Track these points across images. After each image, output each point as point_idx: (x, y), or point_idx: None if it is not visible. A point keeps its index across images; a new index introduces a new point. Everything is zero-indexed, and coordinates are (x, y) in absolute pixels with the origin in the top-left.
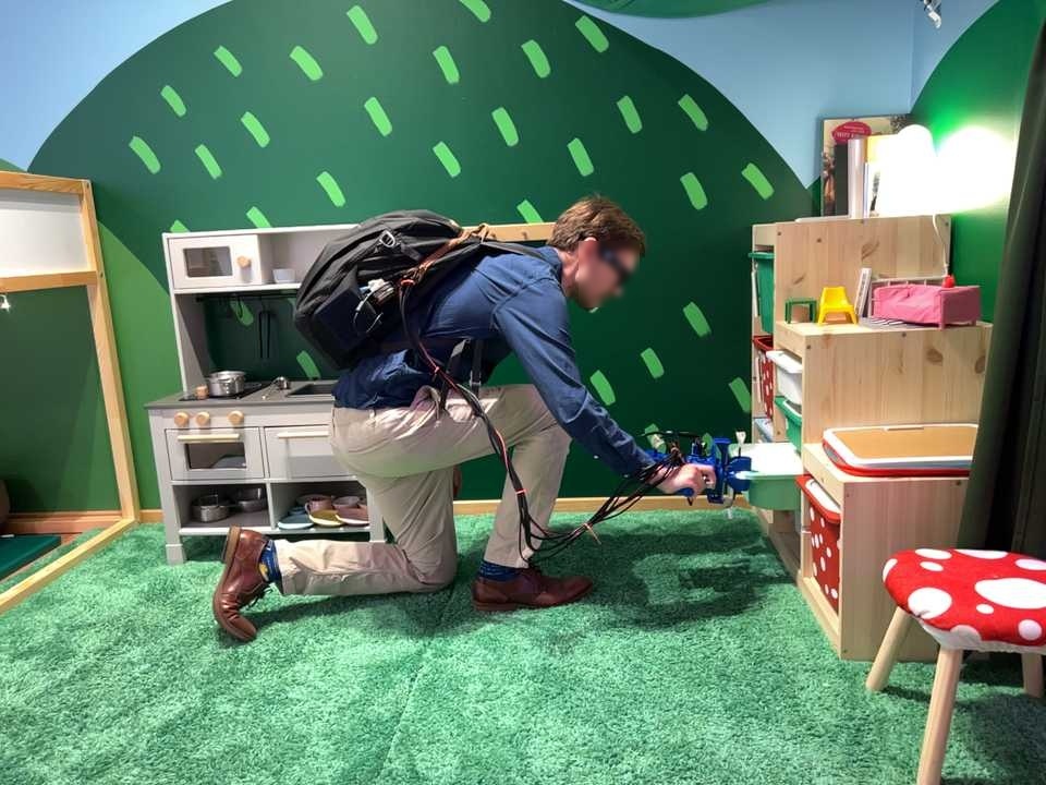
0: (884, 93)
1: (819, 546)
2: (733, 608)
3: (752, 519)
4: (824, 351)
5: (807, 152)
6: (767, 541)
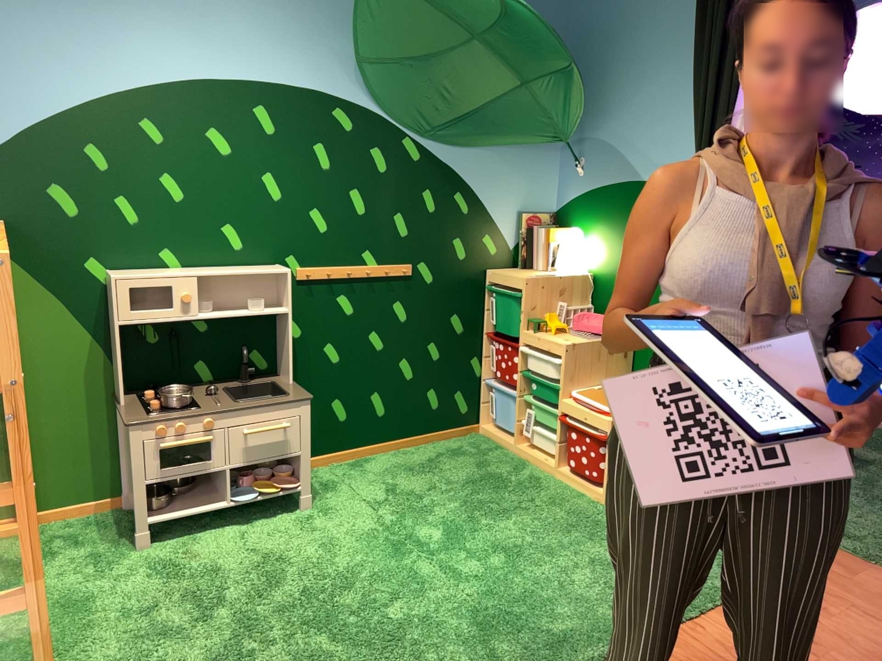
0: (547, 203)
1: (583, 448)
2: (535, 487)
3: (490, 438)
4: (572, 352)
5: (514, 231)
6: (512, 449)
